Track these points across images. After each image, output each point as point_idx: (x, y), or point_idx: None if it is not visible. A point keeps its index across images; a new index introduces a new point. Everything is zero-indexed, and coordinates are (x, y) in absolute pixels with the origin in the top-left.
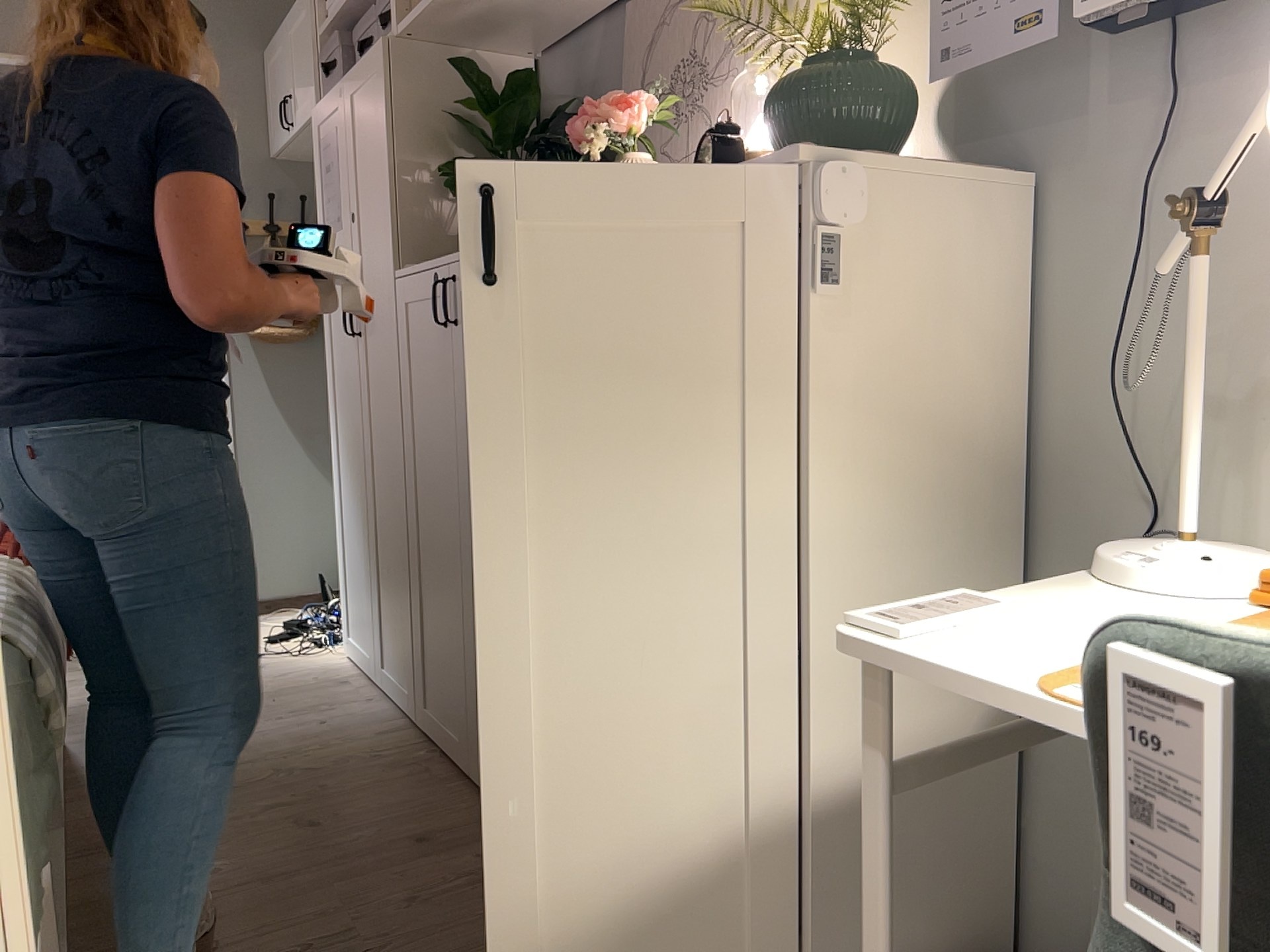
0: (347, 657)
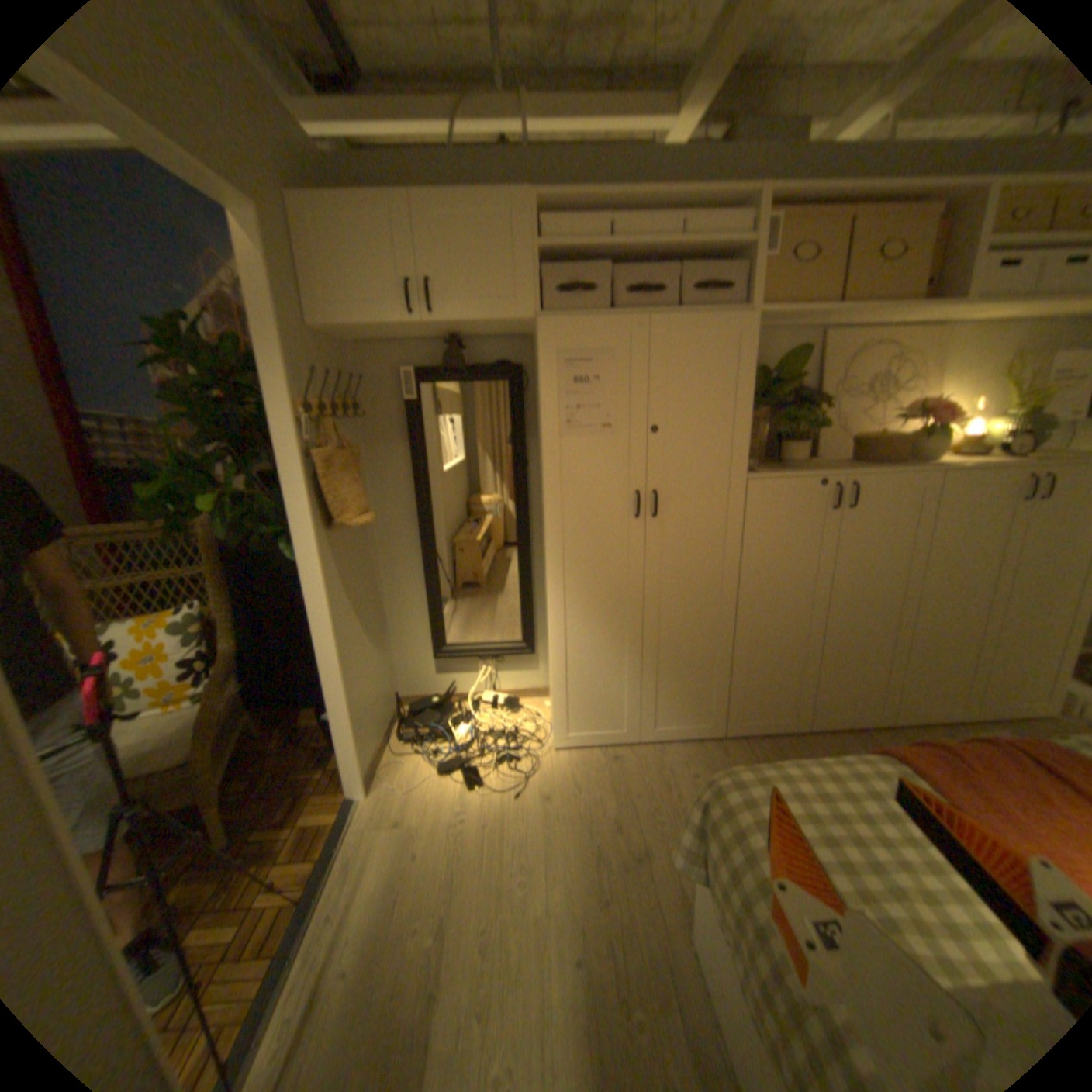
0: (560, 751)
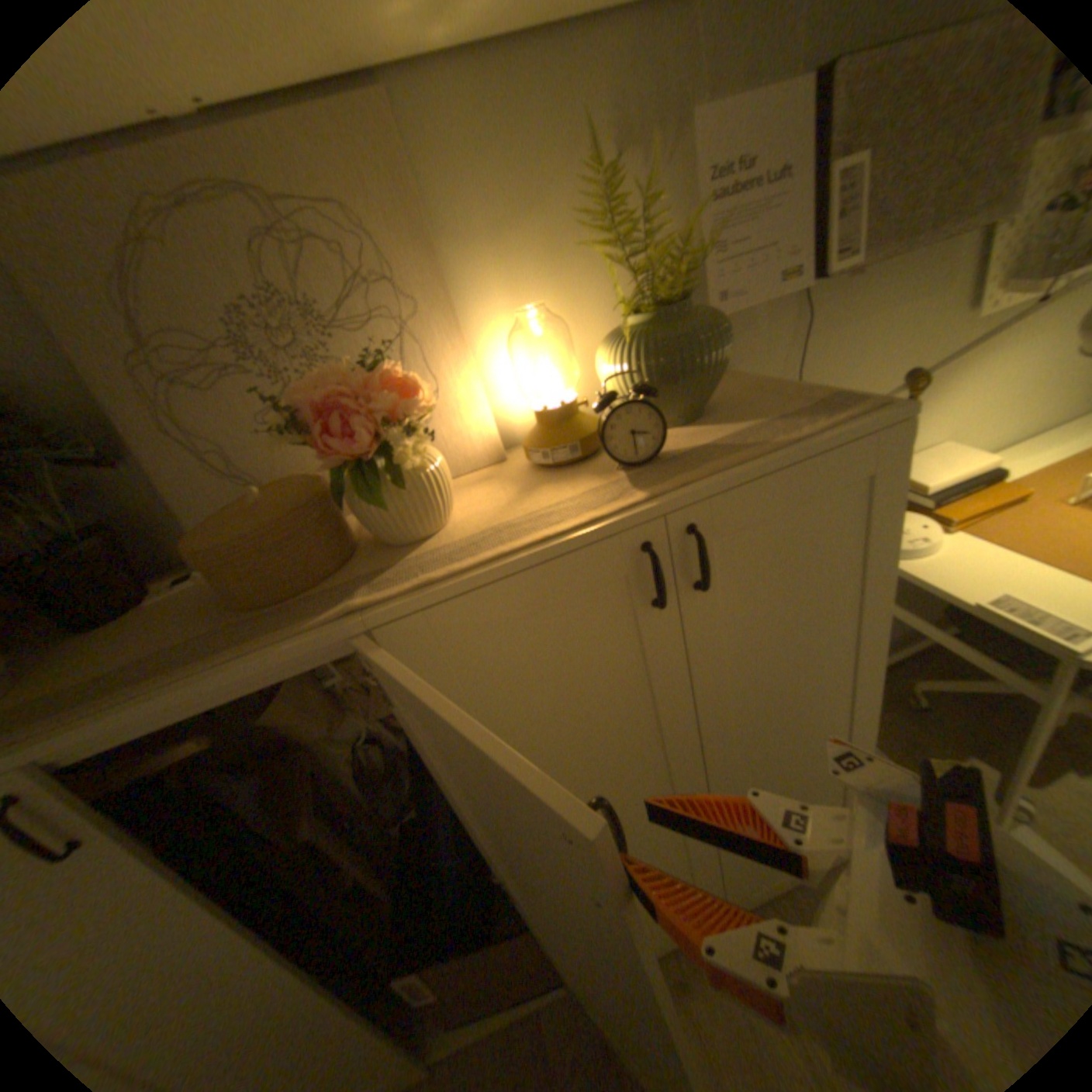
0: None
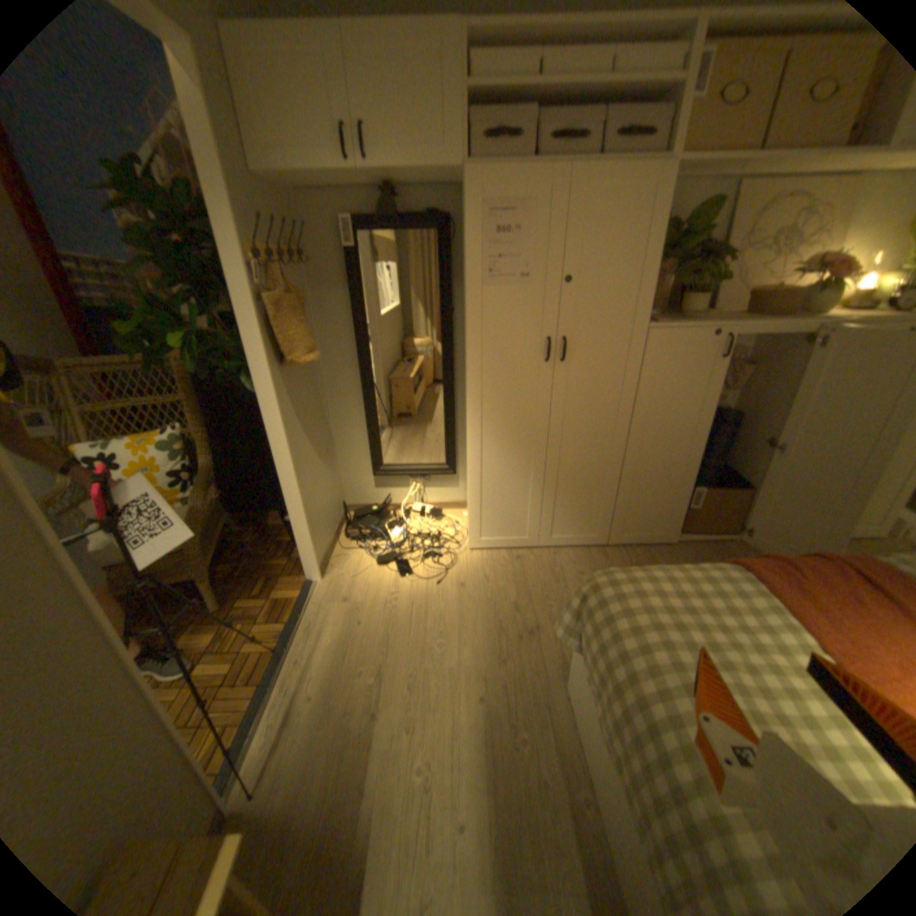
0: (474, 549)
